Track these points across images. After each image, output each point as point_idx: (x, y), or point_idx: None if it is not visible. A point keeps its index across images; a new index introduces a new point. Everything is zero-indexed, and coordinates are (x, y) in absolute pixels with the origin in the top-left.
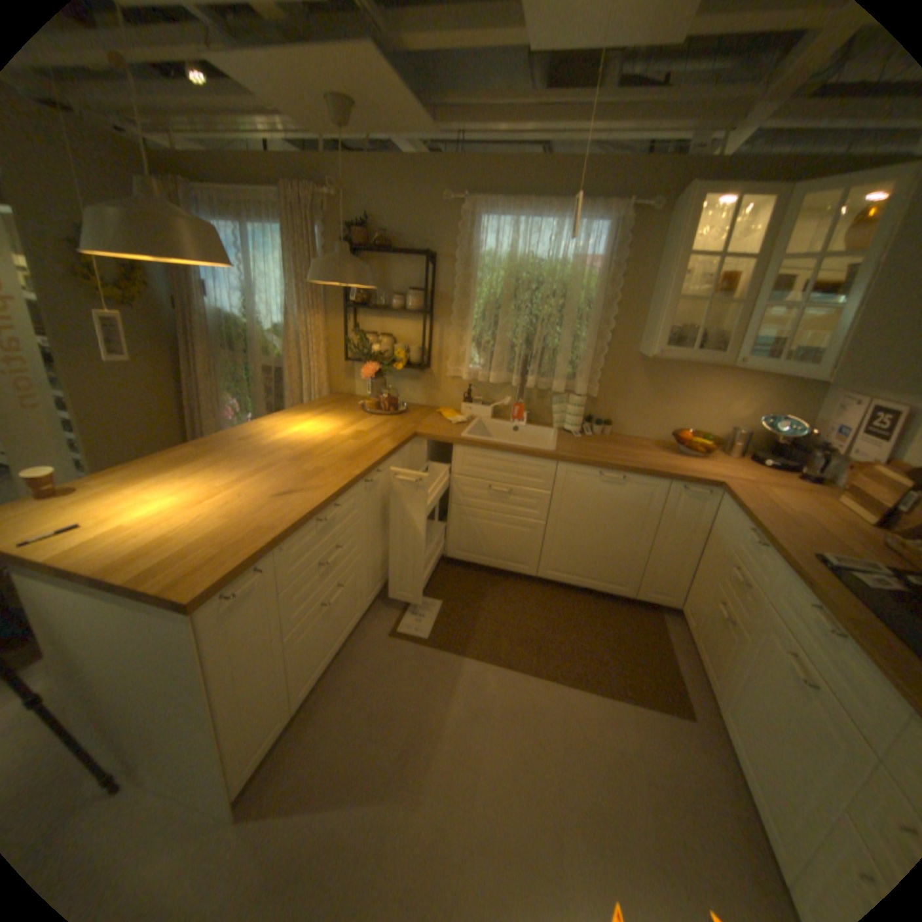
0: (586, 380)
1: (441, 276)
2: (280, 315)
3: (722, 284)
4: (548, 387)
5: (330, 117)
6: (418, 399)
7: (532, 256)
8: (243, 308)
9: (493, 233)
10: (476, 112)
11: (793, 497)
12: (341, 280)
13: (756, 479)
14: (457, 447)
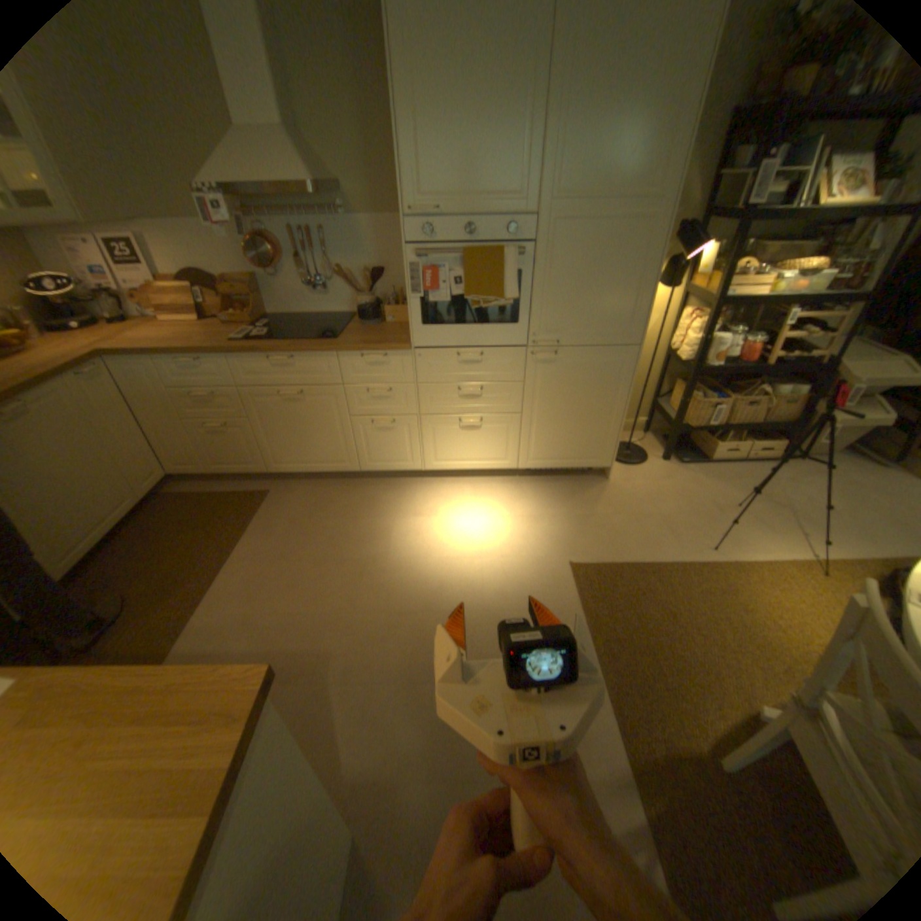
0: None
1: None
2: None
3: None
4: None
5: None
6: None
7: None
8: None
9: None
10: None
11: (141, 333)
12: None
13: (98, 339)
14: None
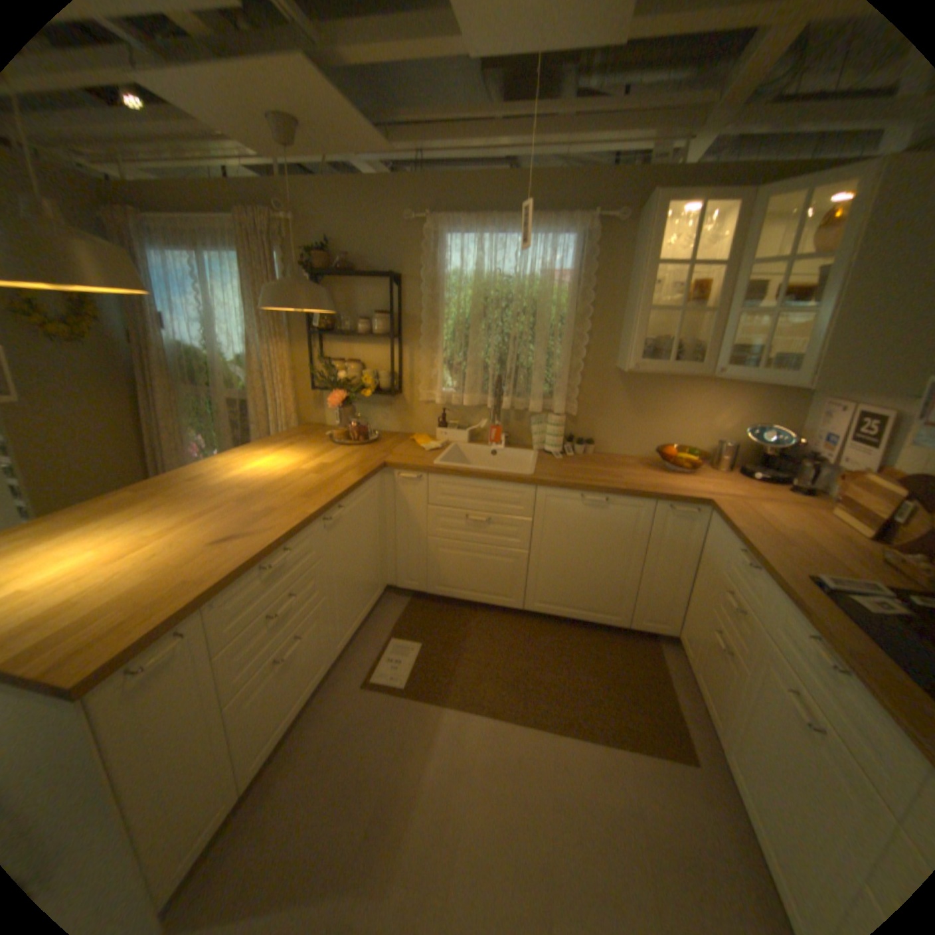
0: (563, 398)
1: (408, 298)
2: (242, 345)
3: (694, 292)
4: (526, 408)
5: (273, 136)
6: (392, 426)
7: (499, 272)
8: (203, 340)
9: (458, 251)
10: (431, 129)
11: (785, 511)
12: (293, 304)
13: (745, 494)
14: (429, 476)
